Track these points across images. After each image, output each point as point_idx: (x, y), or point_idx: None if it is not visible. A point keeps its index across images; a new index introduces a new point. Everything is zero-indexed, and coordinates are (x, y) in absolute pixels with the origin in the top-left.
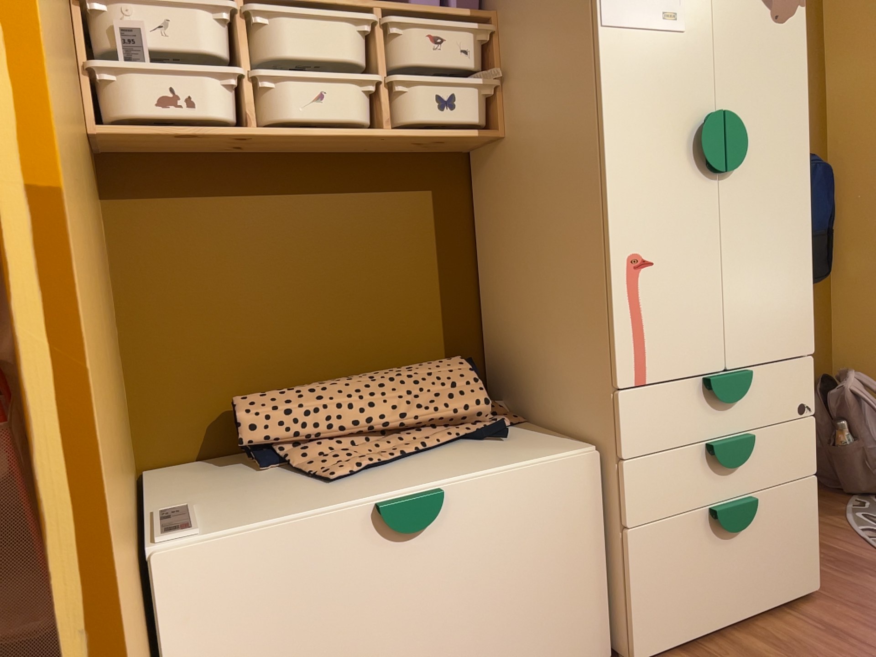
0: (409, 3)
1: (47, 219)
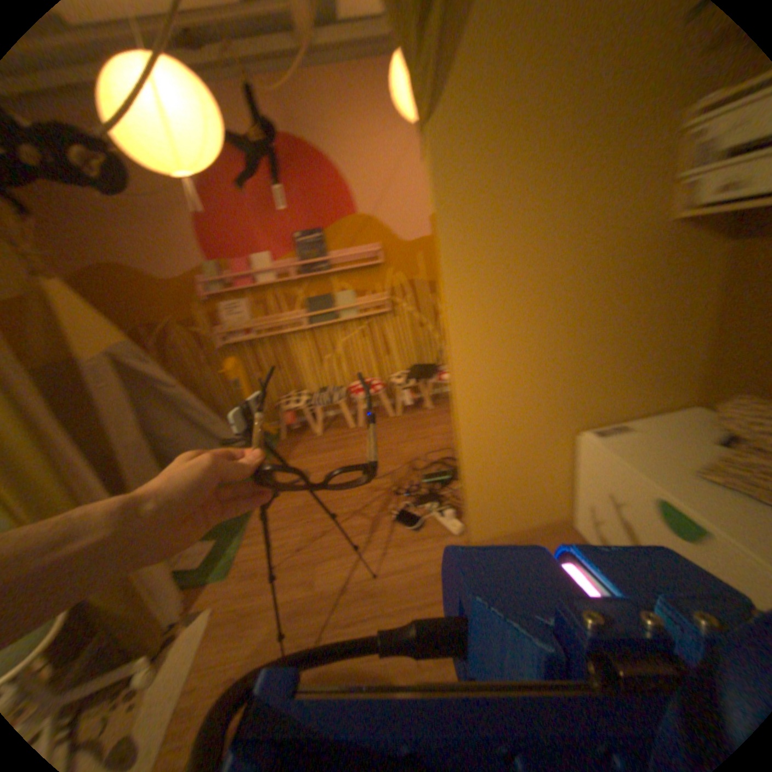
0: None
1: (448, 332)
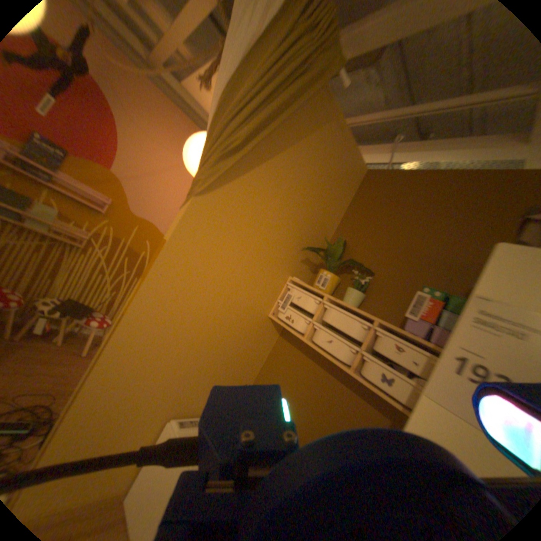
0: (395, 327)
1: (125, 319)
